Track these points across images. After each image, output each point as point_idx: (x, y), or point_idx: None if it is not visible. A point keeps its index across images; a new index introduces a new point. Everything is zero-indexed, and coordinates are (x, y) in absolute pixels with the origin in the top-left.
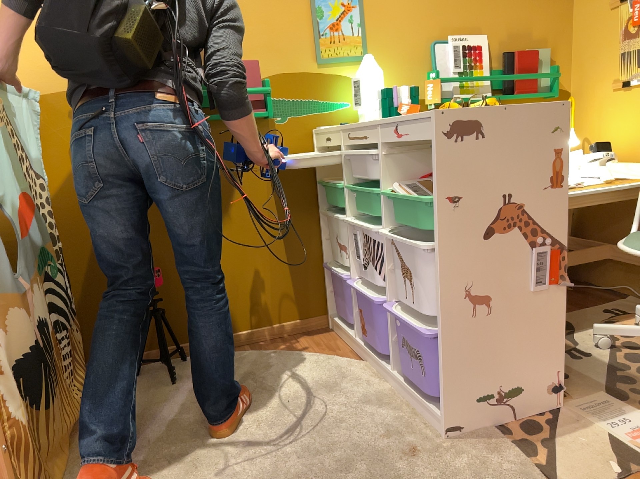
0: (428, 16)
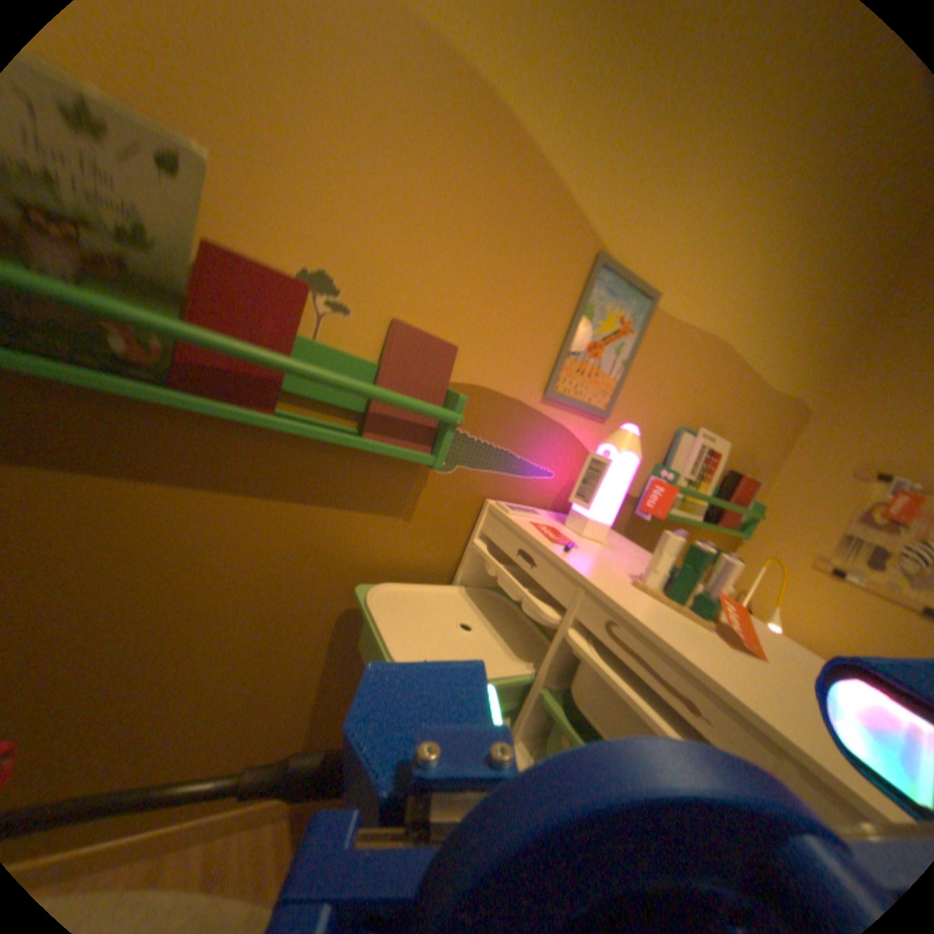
0: (700, 391)
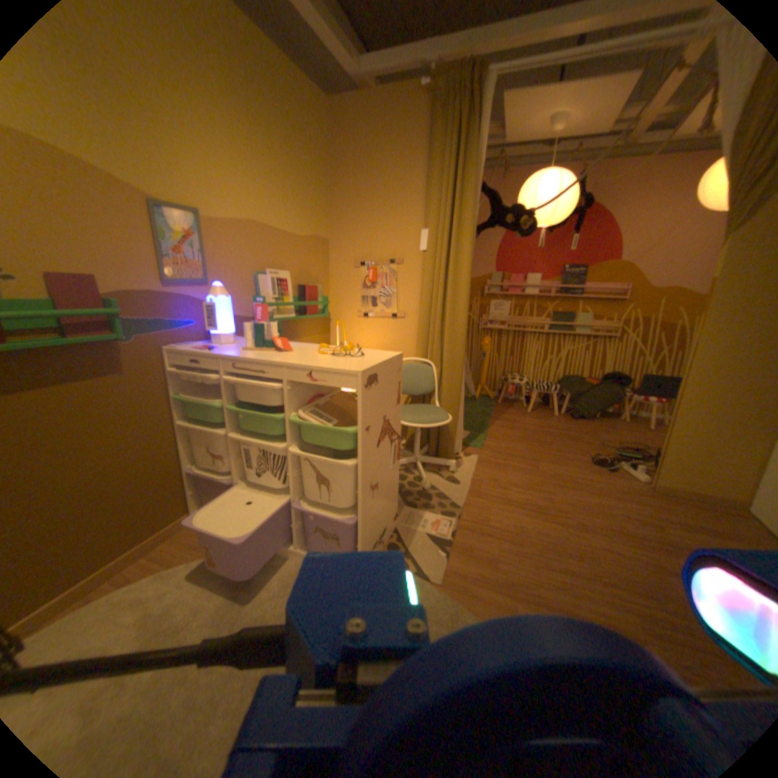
0: (251, 251)
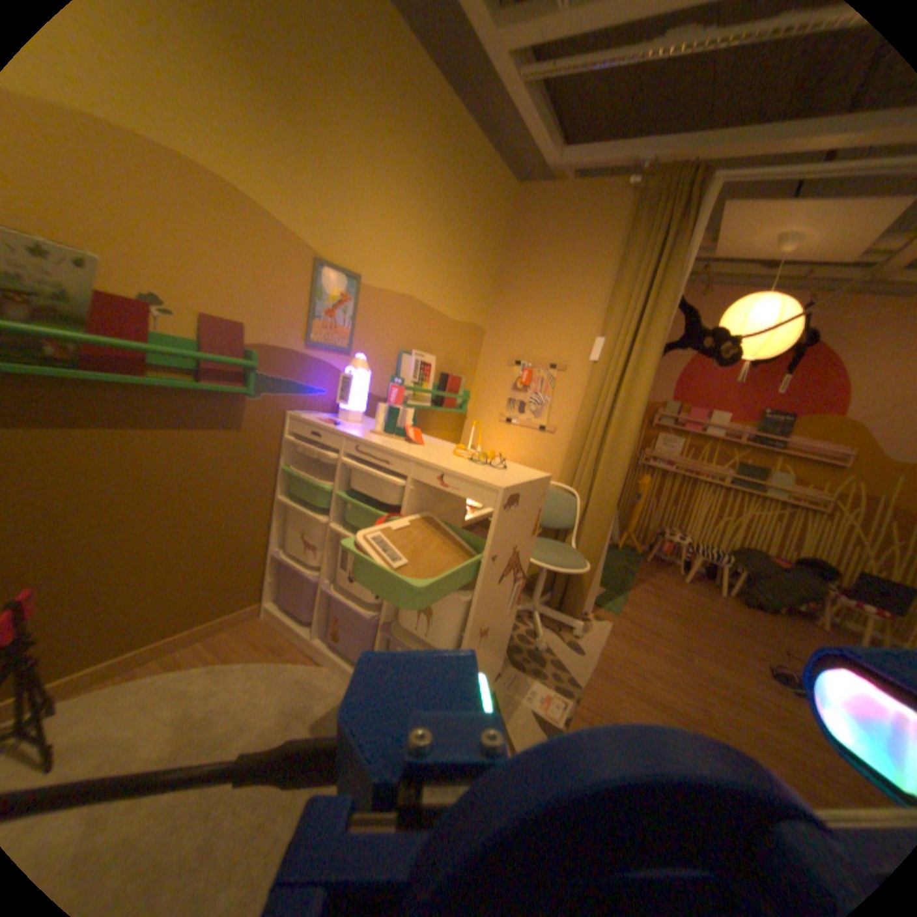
0: (403, 328)
